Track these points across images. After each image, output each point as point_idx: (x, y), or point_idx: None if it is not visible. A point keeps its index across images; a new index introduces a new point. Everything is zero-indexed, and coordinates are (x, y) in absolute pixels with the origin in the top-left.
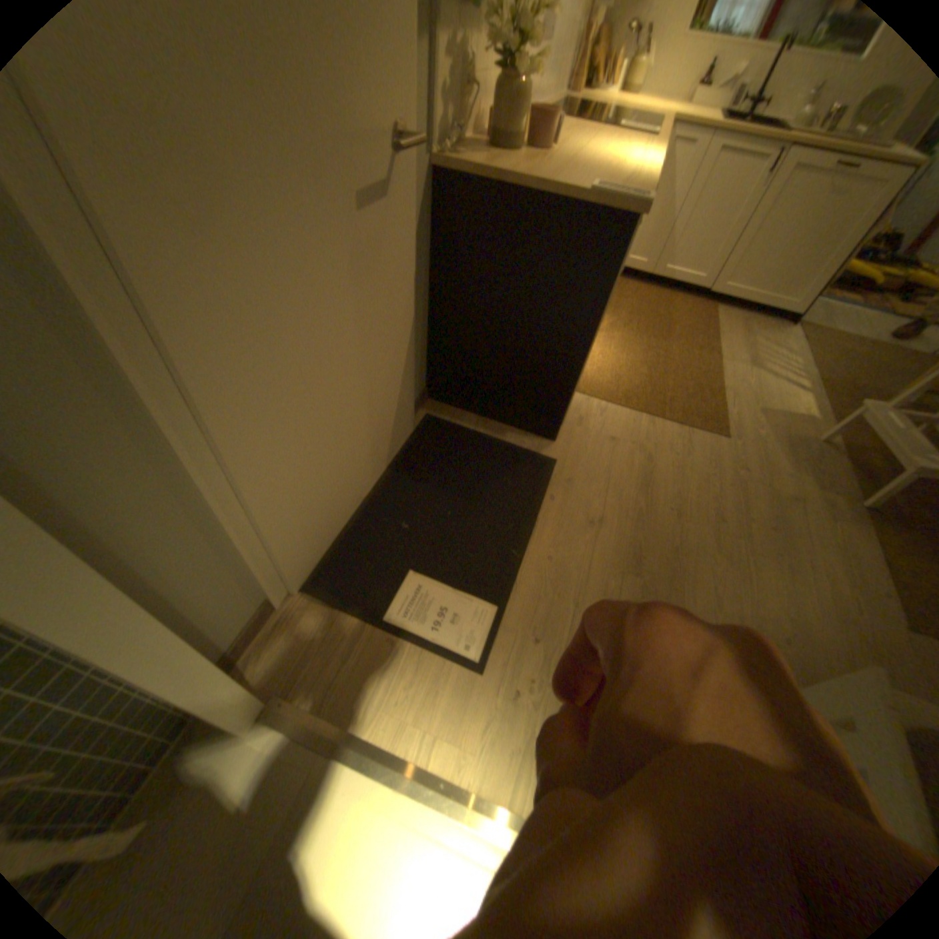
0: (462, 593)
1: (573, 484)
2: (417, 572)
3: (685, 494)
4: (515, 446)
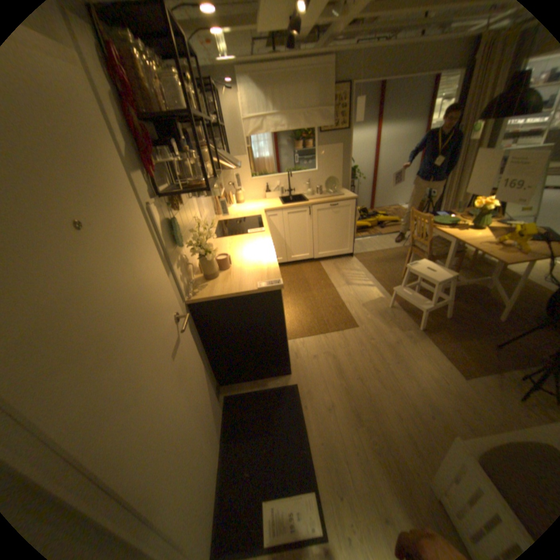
0: (295, 497)
1: (312, 393)
2: (267, 500)
3: (358, 368)
4: (276, 388)
